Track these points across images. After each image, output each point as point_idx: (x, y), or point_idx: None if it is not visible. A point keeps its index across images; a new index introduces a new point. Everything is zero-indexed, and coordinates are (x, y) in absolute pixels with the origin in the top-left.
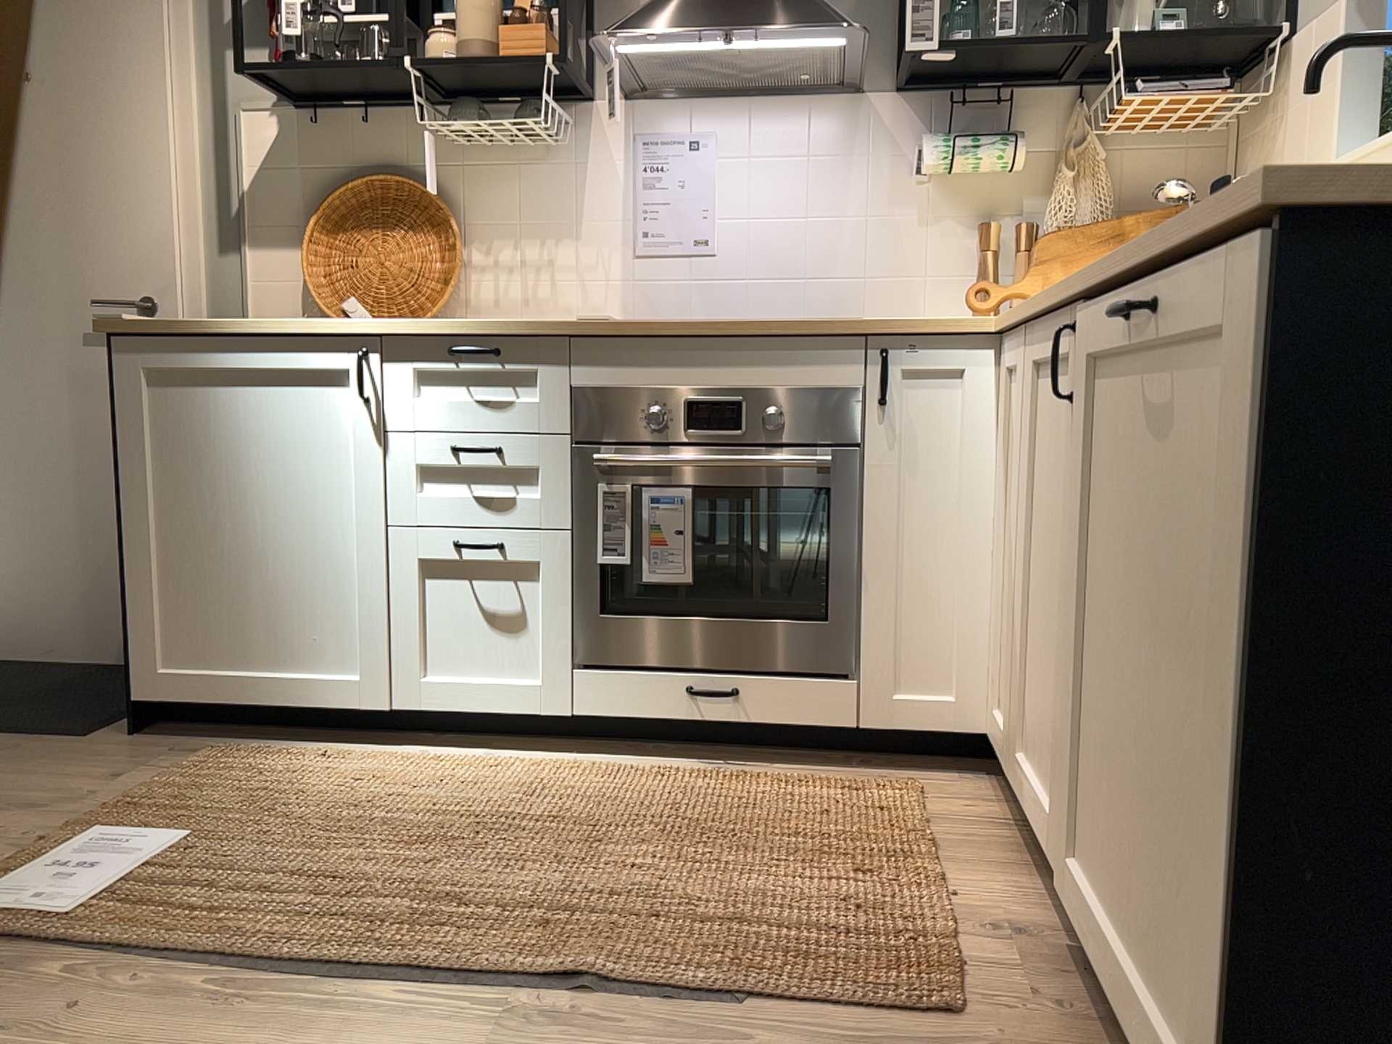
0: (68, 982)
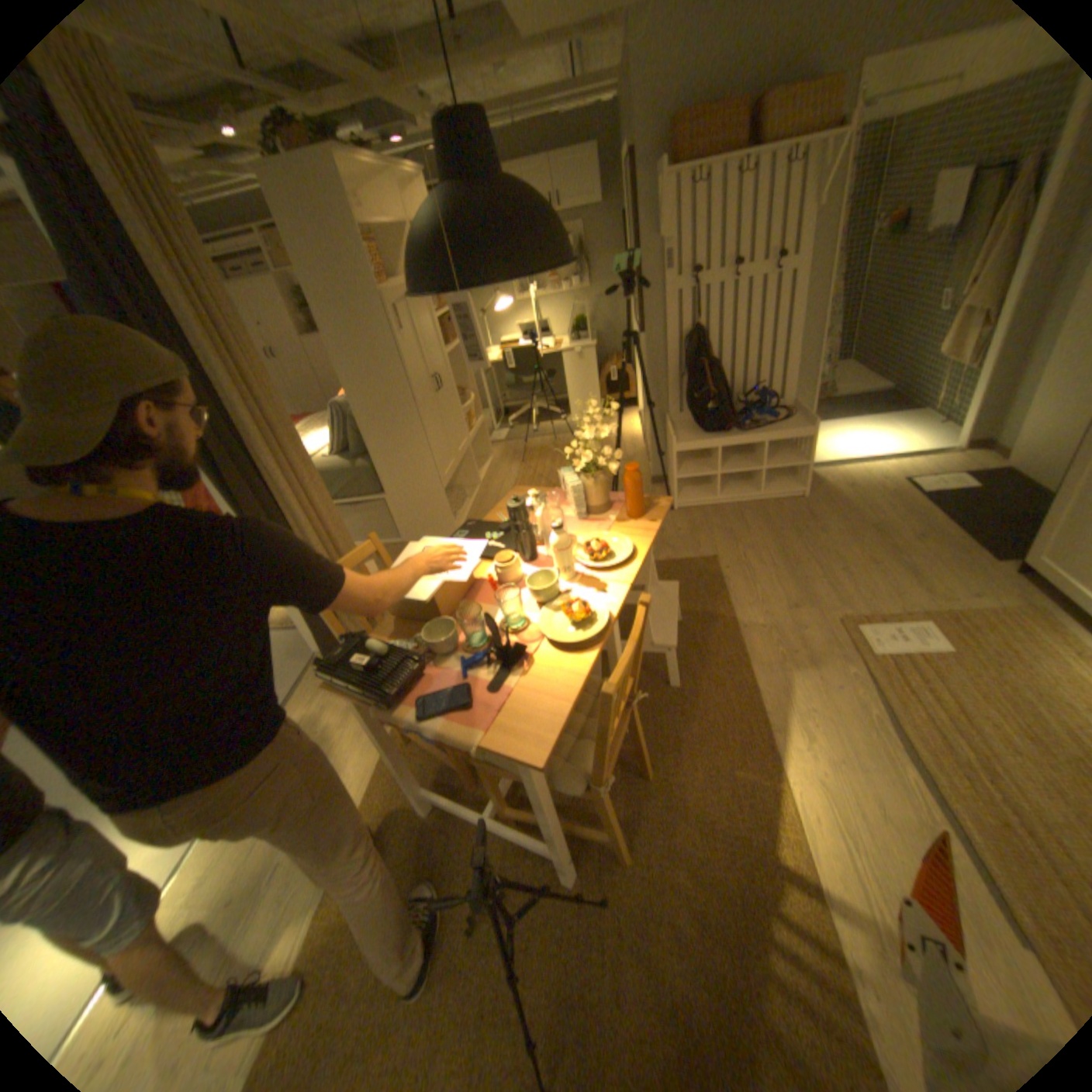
0: (854, 674)
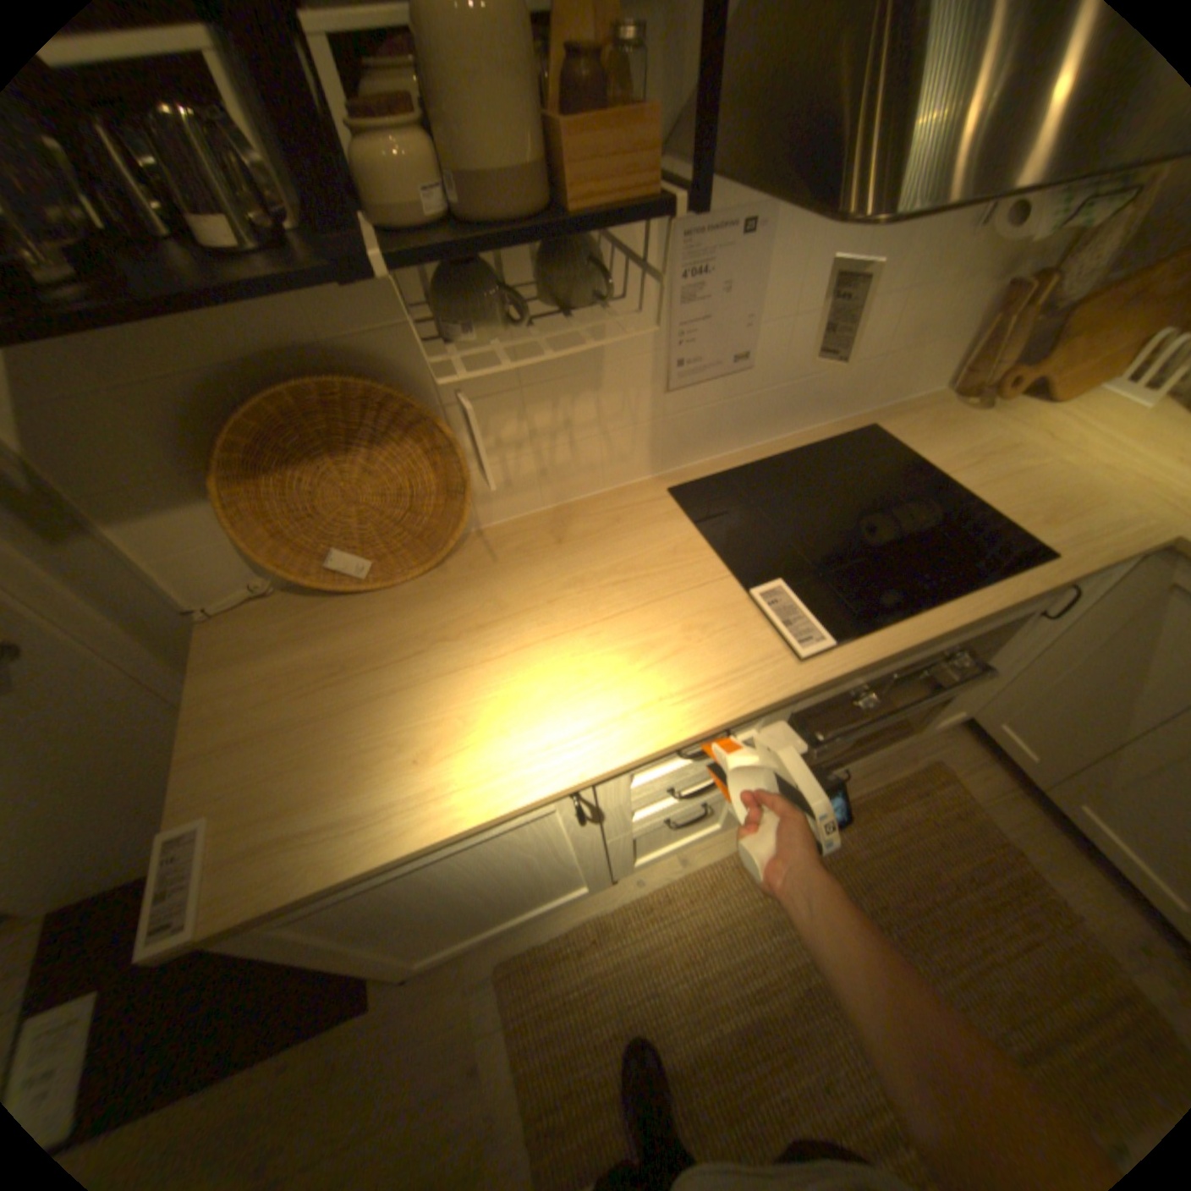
0: None
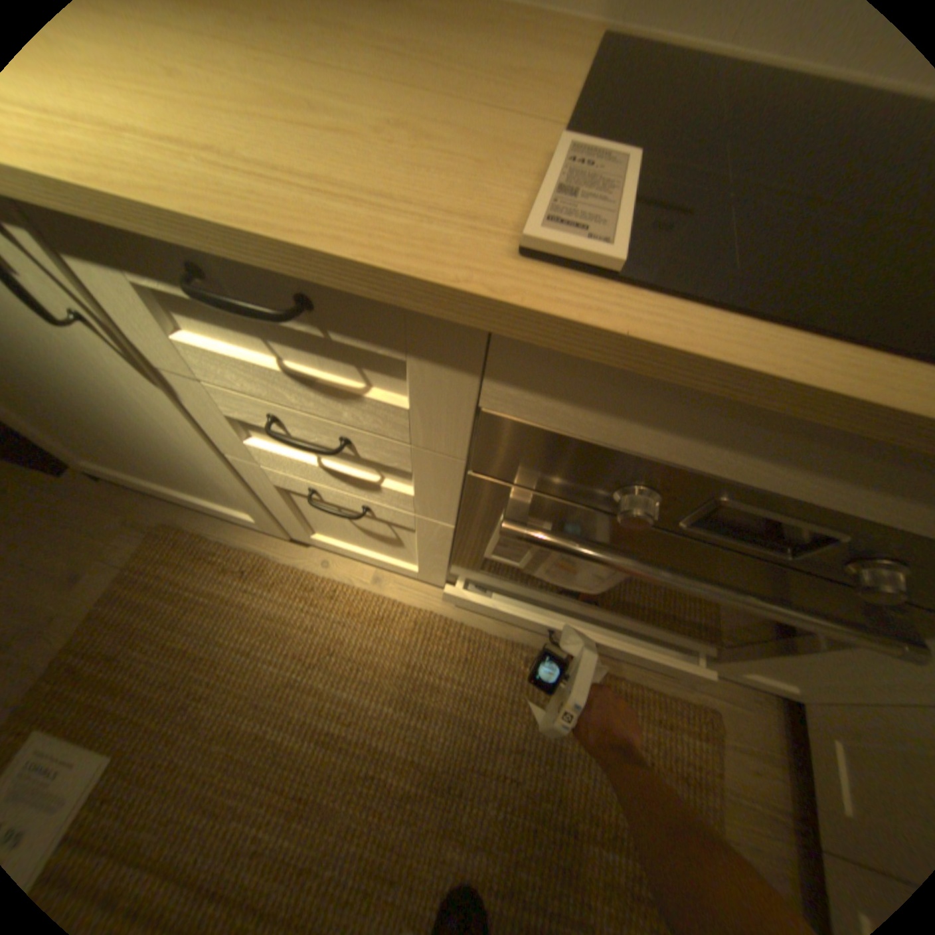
0: None
